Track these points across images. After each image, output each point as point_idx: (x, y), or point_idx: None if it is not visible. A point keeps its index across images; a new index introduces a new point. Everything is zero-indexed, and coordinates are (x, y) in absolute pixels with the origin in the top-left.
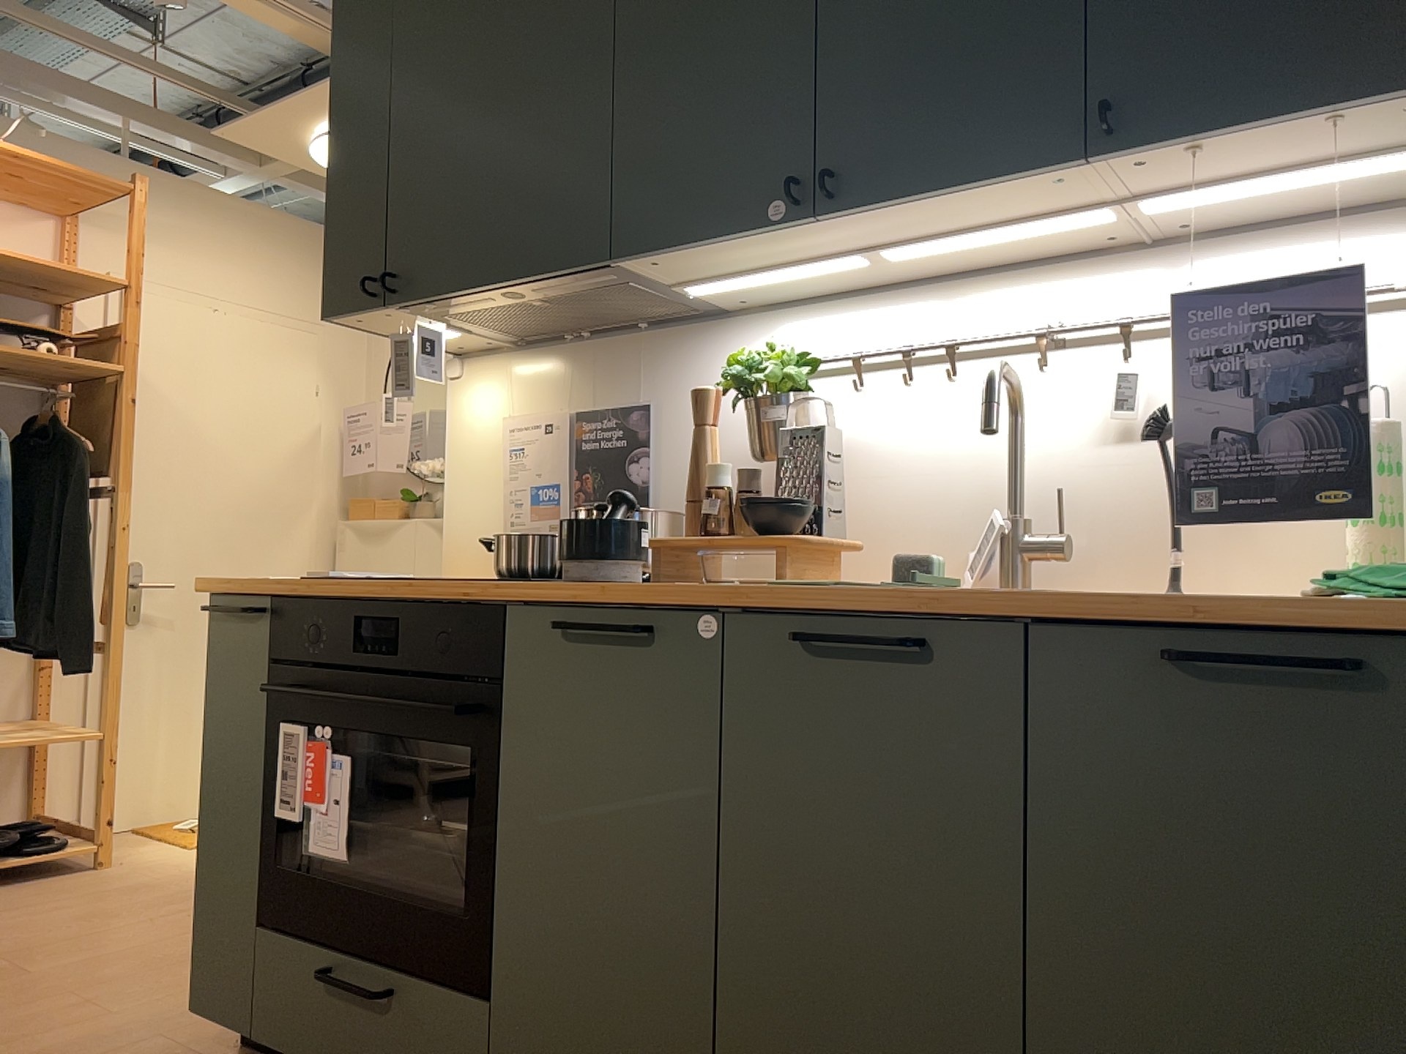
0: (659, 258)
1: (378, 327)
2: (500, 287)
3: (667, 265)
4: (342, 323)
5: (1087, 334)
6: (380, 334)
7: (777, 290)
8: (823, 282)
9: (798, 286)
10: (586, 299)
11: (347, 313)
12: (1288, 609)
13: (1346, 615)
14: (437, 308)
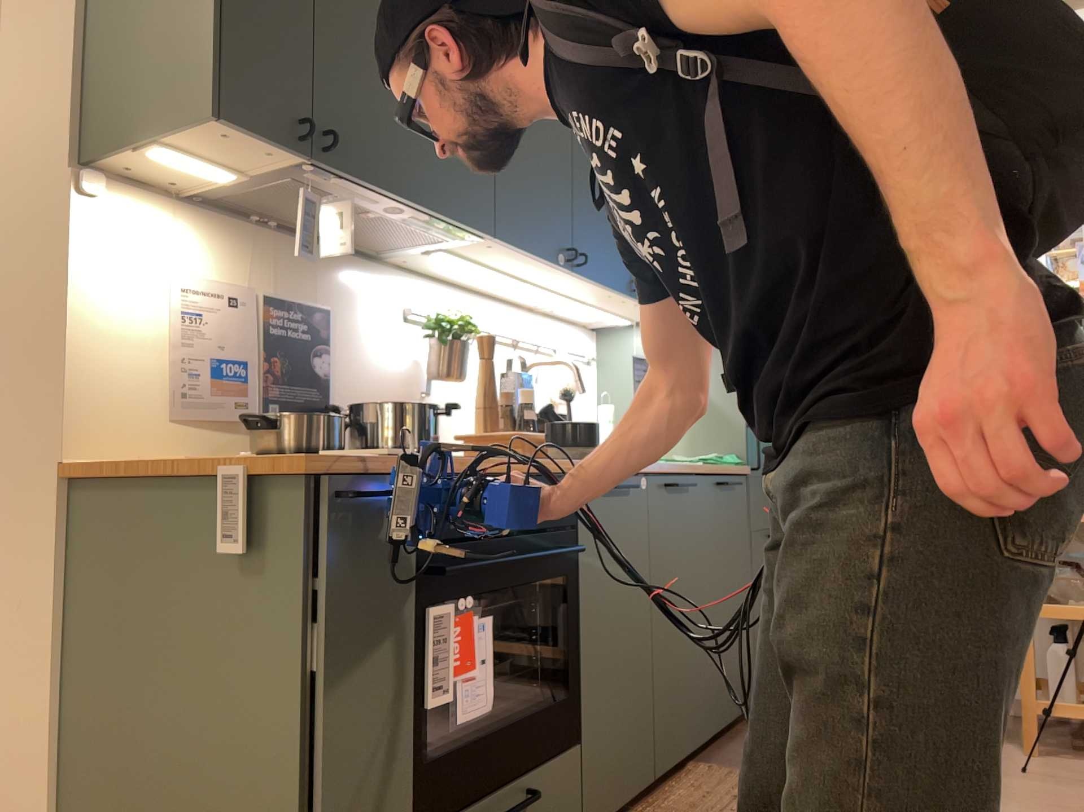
0: (496, 244)
1: (202, 140)
2: (412, 205)
3: (482, 246)
4: (210, 125)
5: (523, 343)
6: (163, 138)
7: (425, 263)
8: (447, 271)
9: (437, 267)
10: (385, 225)
11: (242, 127)
12: (724, 468)
13: (730, 469)
14: (327, 180)
